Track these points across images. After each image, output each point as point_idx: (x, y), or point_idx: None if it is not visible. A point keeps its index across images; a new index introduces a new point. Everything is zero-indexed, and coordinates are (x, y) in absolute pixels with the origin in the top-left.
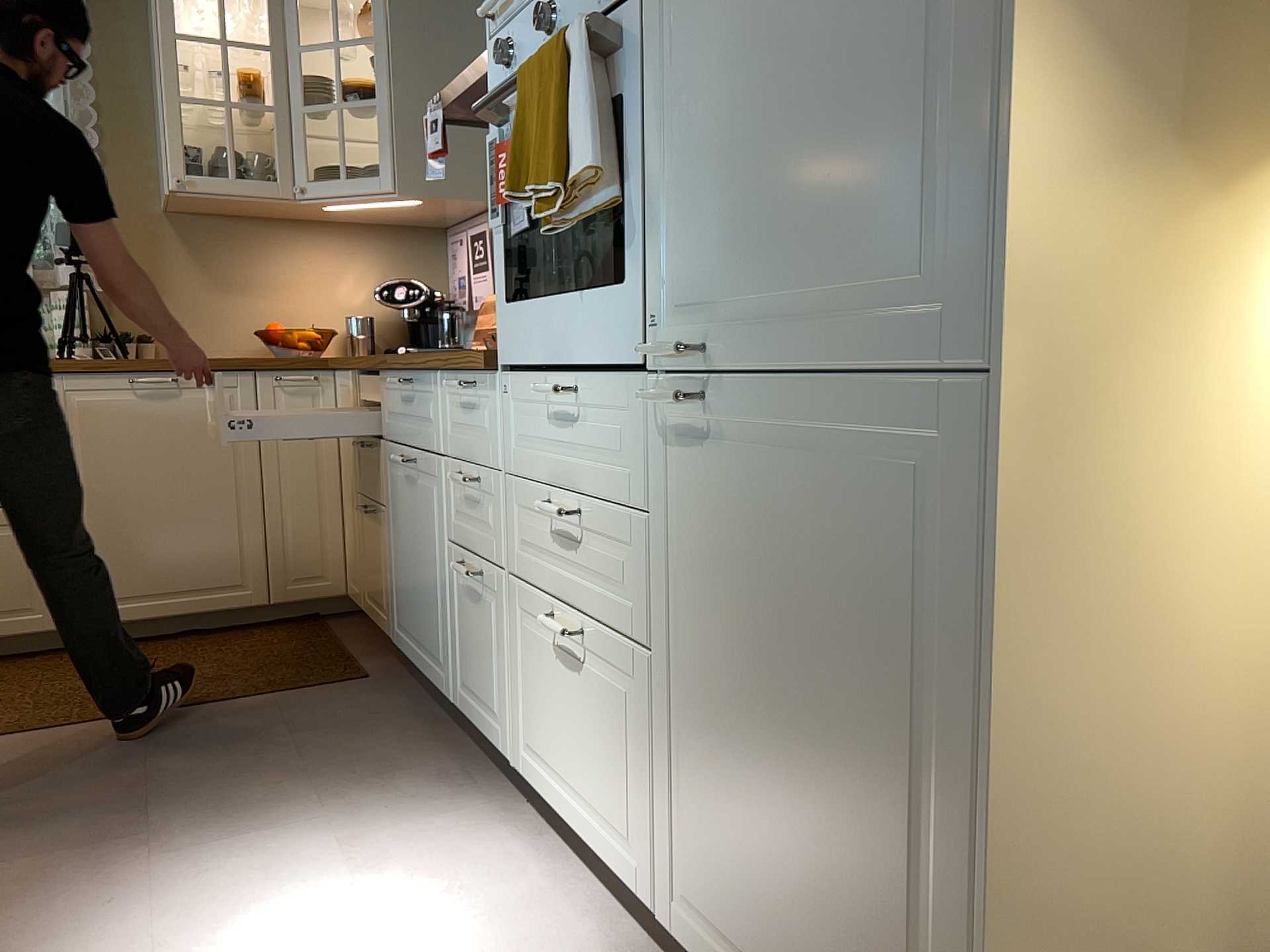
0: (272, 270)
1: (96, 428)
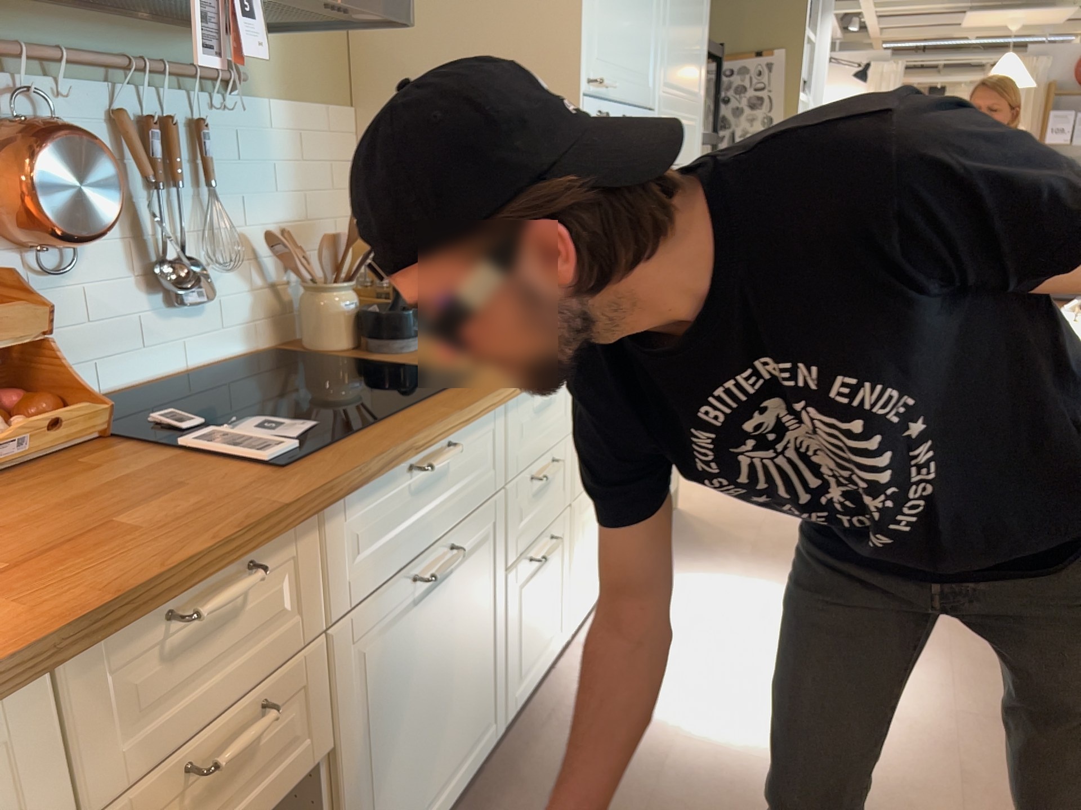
0: None
1: None
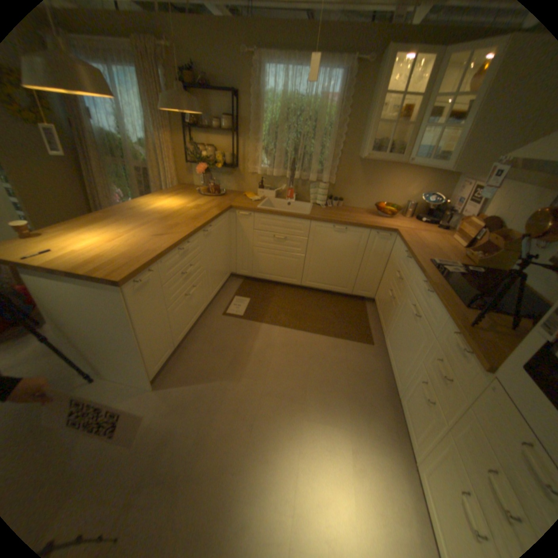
0: (387, 180)
1: (321, 238)
